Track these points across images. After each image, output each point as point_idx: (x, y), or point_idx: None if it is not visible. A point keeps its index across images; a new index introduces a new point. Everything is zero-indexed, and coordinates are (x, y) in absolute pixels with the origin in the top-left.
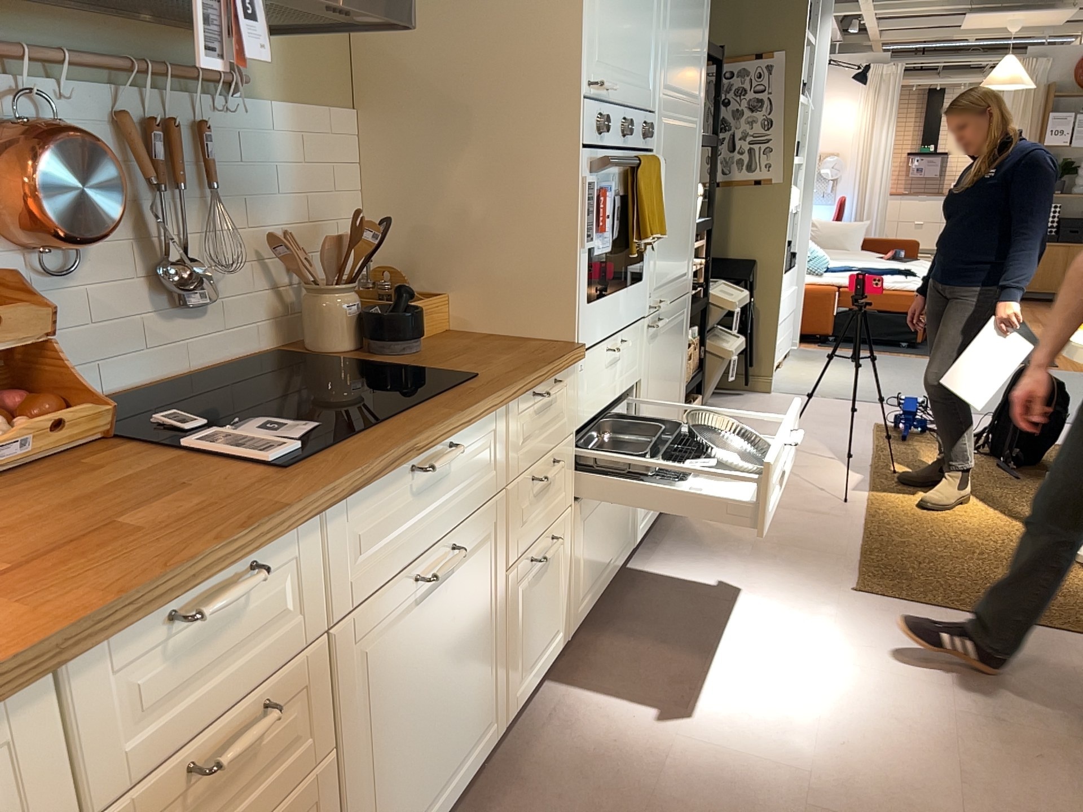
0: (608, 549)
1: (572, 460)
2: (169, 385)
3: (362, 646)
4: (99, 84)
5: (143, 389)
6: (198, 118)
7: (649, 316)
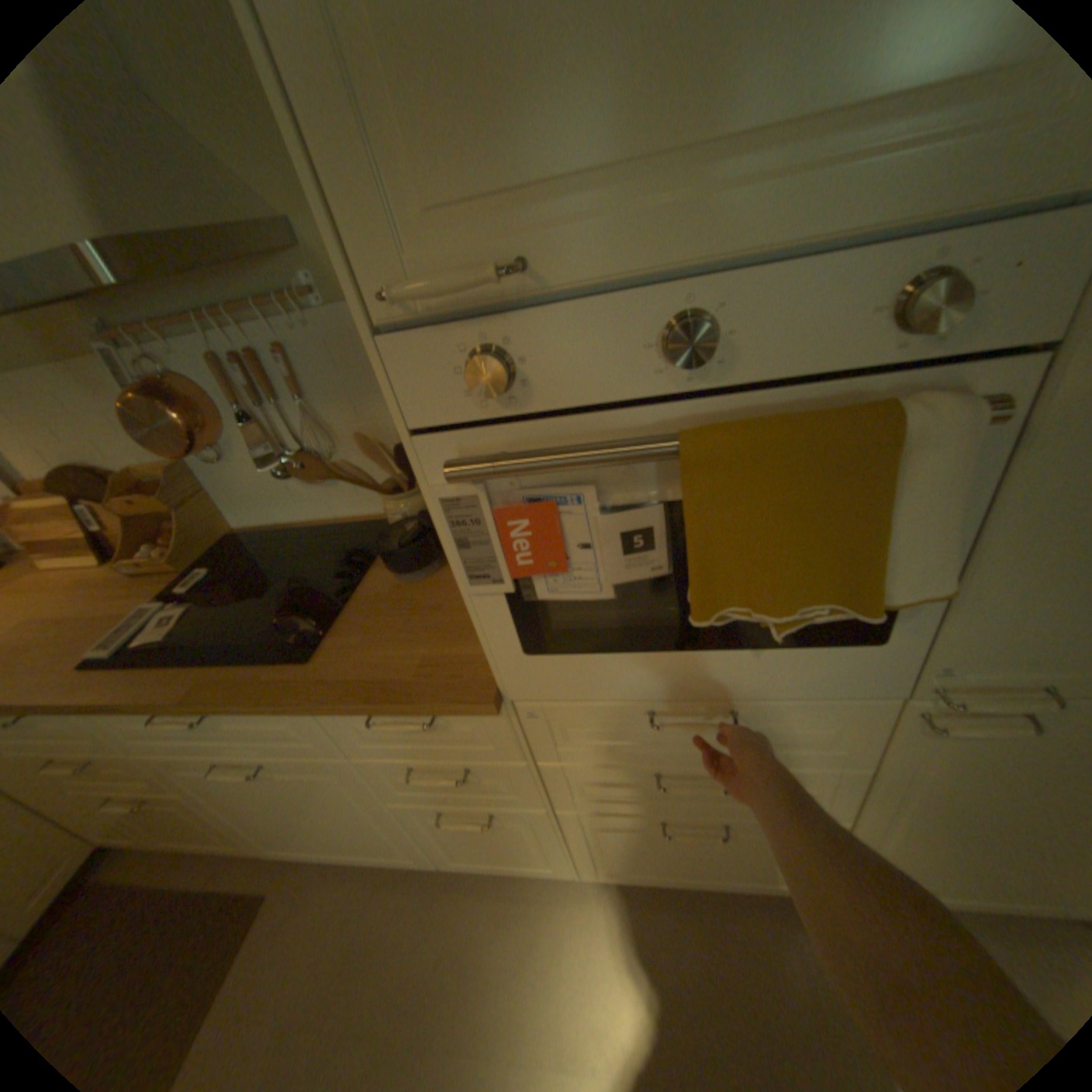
0: (699, 871)
1: (535, 781)
2: (318, 525)
3: (174, 772)
4: (190, 332)
5: (301, 525)
6: (275, 338)
7: (947, 698)
